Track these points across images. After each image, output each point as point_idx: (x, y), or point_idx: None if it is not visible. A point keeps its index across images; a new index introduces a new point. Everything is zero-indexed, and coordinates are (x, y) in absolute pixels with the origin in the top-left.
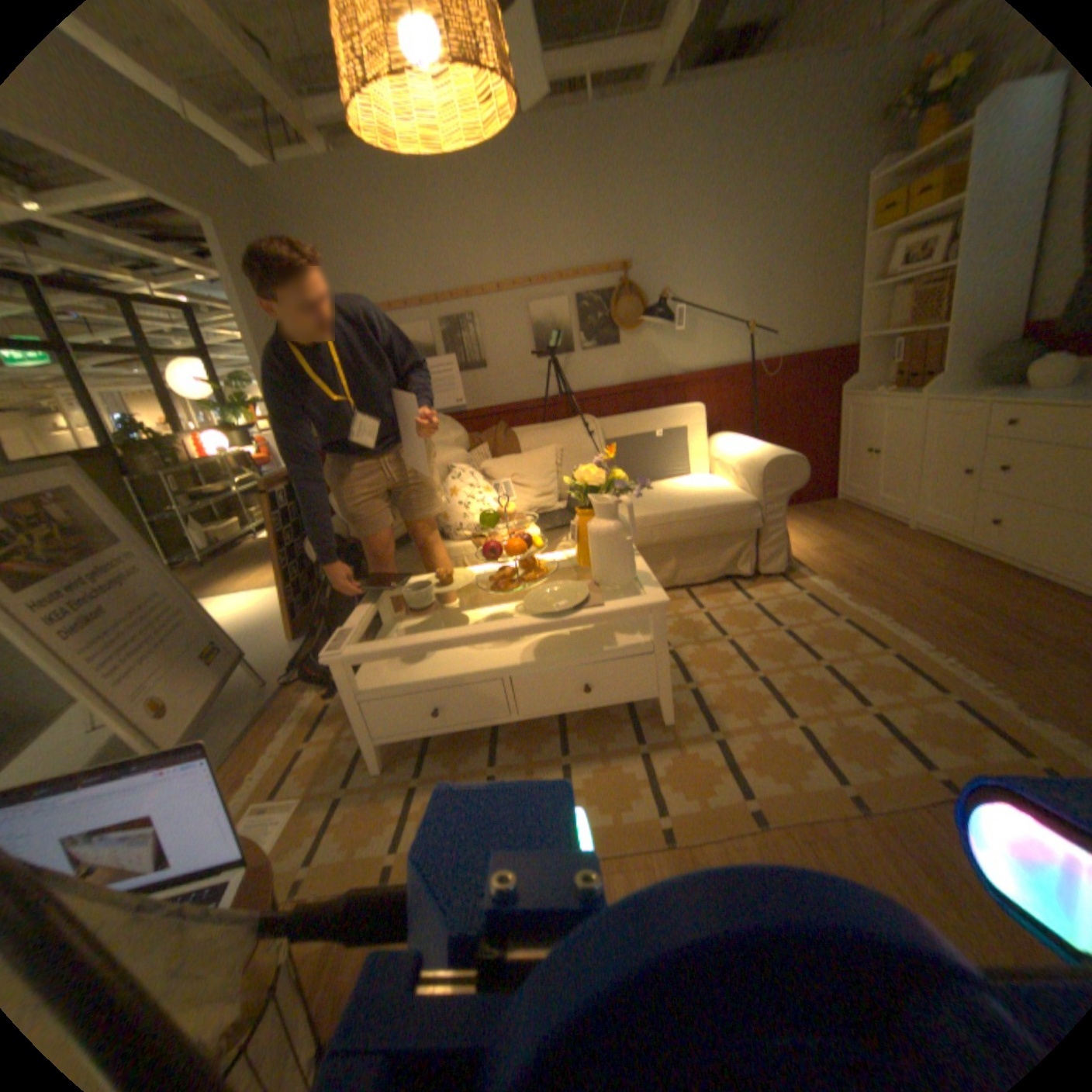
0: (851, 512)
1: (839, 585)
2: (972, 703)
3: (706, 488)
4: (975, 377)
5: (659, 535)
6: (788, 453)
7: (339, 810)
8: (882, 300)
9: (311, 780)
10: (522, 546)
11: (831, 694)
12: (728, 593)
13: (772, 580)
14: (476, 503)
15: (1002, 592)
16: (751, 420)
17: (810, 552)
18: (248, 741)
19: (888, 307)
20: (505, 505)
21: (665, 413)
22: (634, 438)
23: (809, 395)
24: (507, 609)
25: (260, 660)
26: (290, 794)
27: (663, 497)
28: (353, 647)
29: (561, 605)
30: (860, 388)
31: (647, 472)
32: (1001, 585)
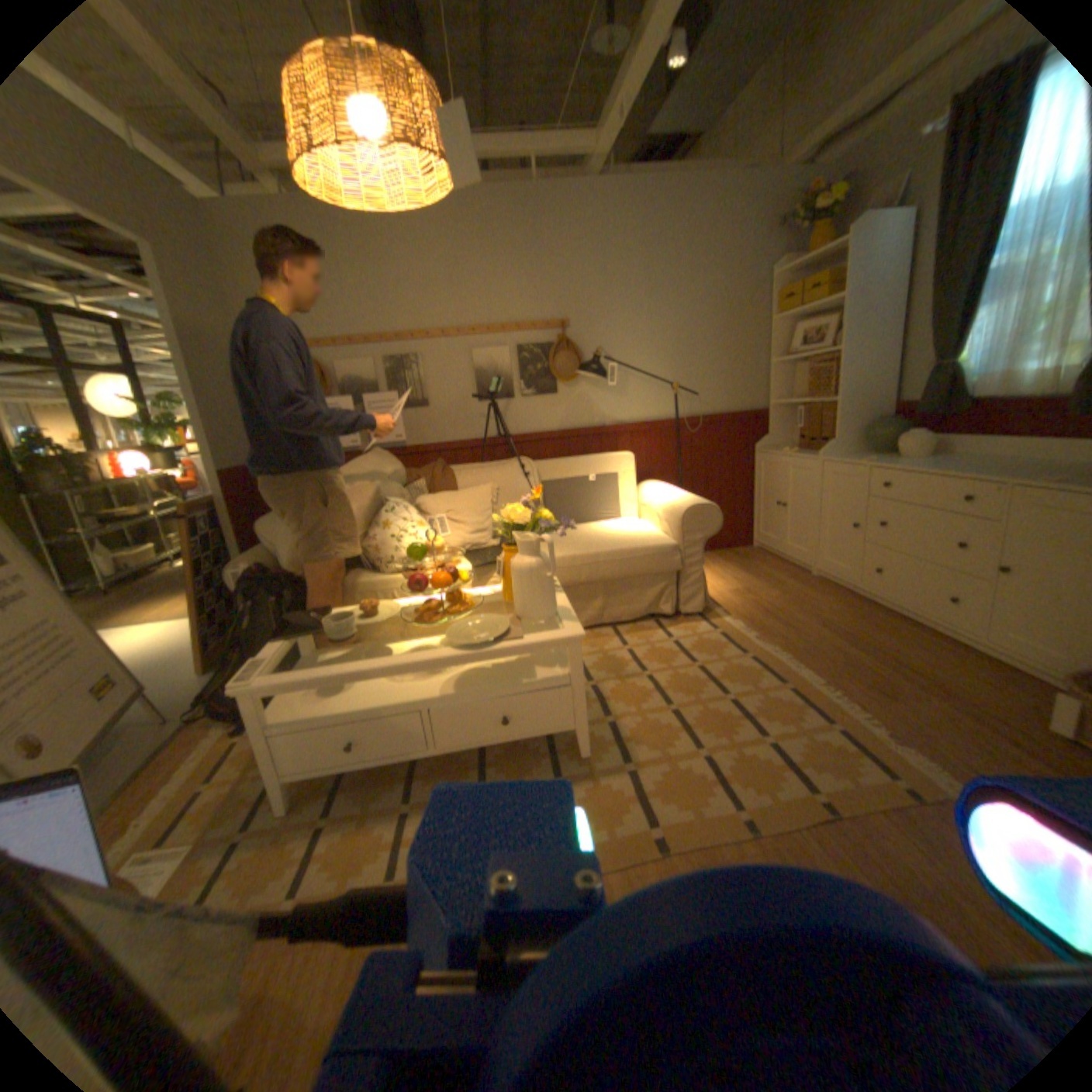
0: (764, 559)
1: (749, 625)
2: (853, 732)
3: (633, 531)
4: (860, 445)
5: (586, 574)
6: (703, 503)
7: (236, 855)
8: (786, 373)
9: (207, 825)
10: (451, 580)
11: (734, 725)
12: (650, 631)
13: (691, 620)
14: (409, 537)
15: (883, 633)
16: (676, 471)
17: (726, 594)
18: (139, 784)
19: (792, 380)
20: (439, 540)
21: (597, 460)
22: (567, 481)
23: (727, 451)
24: (432, 643)
25: (163, 697)
26: (181, 841)
27: (592, 538)
28: (265, 678)
29: (482, 638)
30: (769, 448)
31: (579, 514)
32: (883, 627)
